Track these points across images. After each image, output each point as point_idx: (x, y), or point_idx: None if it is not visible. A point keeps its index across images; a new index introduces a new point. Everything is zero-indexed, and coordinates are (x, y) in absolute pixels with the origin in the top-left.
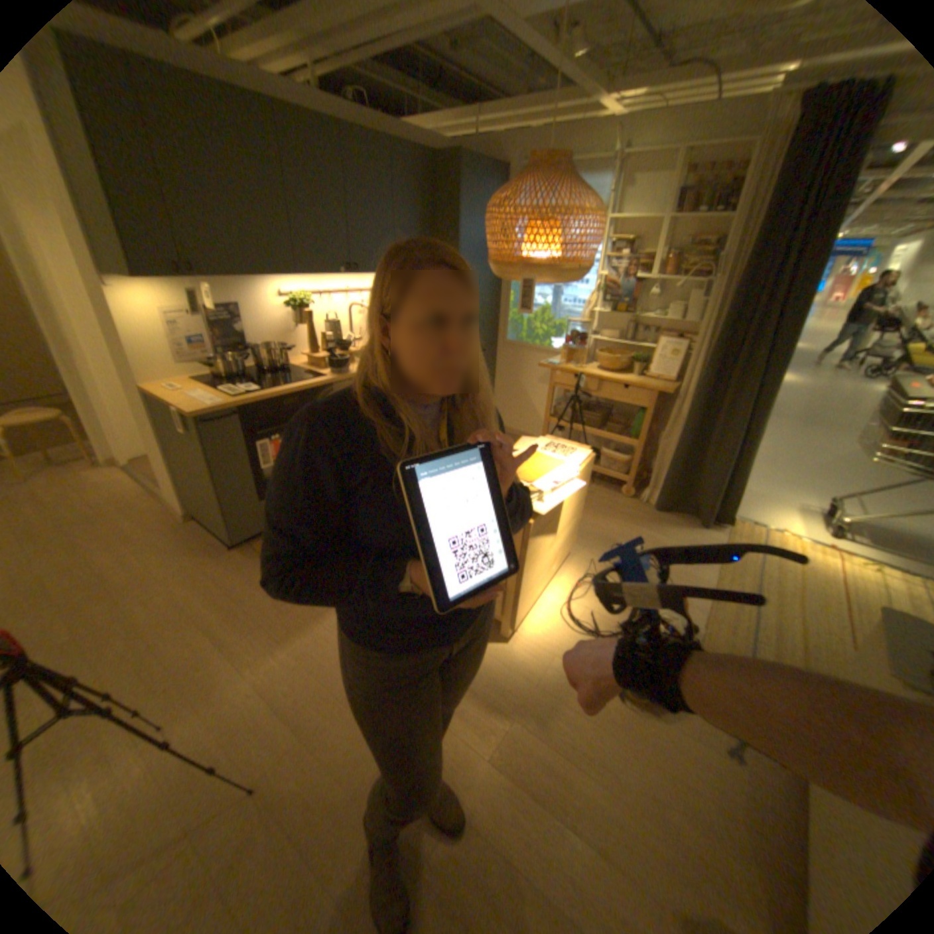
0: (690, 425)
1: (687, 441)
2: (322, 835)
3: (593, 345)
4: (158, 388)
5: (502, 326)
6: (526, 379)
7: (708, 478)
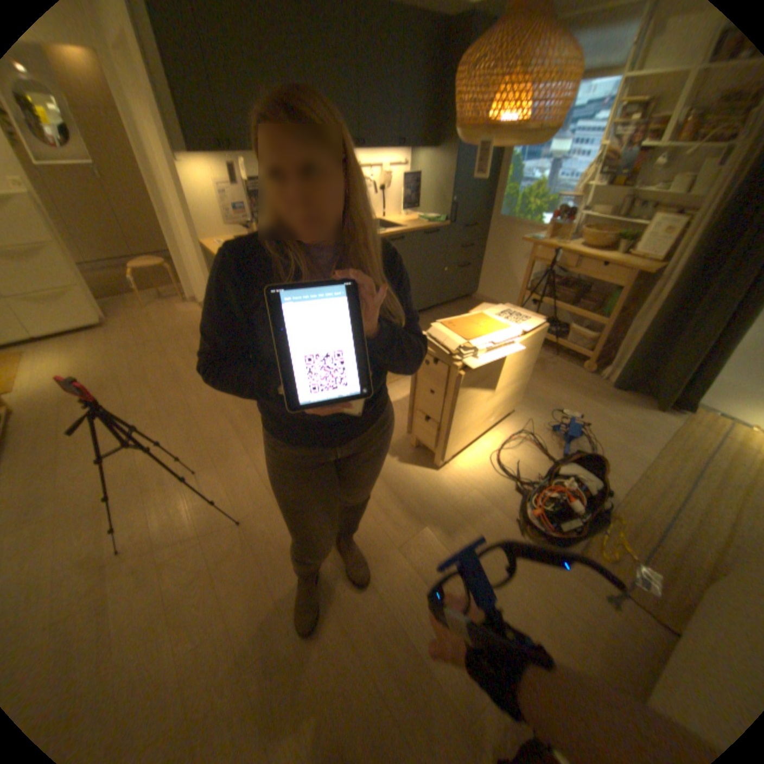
0: (667, 307)
1: (659, 323)
2: (274, 561)
3: (584, 221)
4: (212, 243)
5: (498, 201)
6: (513, 254)
7: (674, 362)
